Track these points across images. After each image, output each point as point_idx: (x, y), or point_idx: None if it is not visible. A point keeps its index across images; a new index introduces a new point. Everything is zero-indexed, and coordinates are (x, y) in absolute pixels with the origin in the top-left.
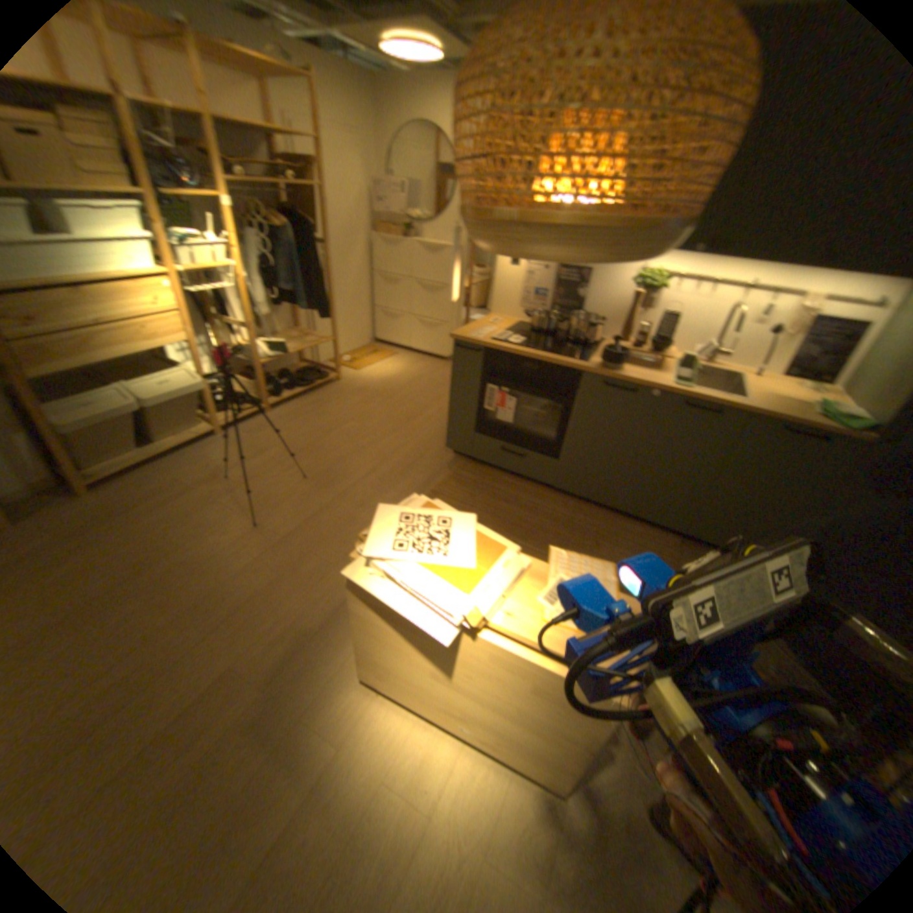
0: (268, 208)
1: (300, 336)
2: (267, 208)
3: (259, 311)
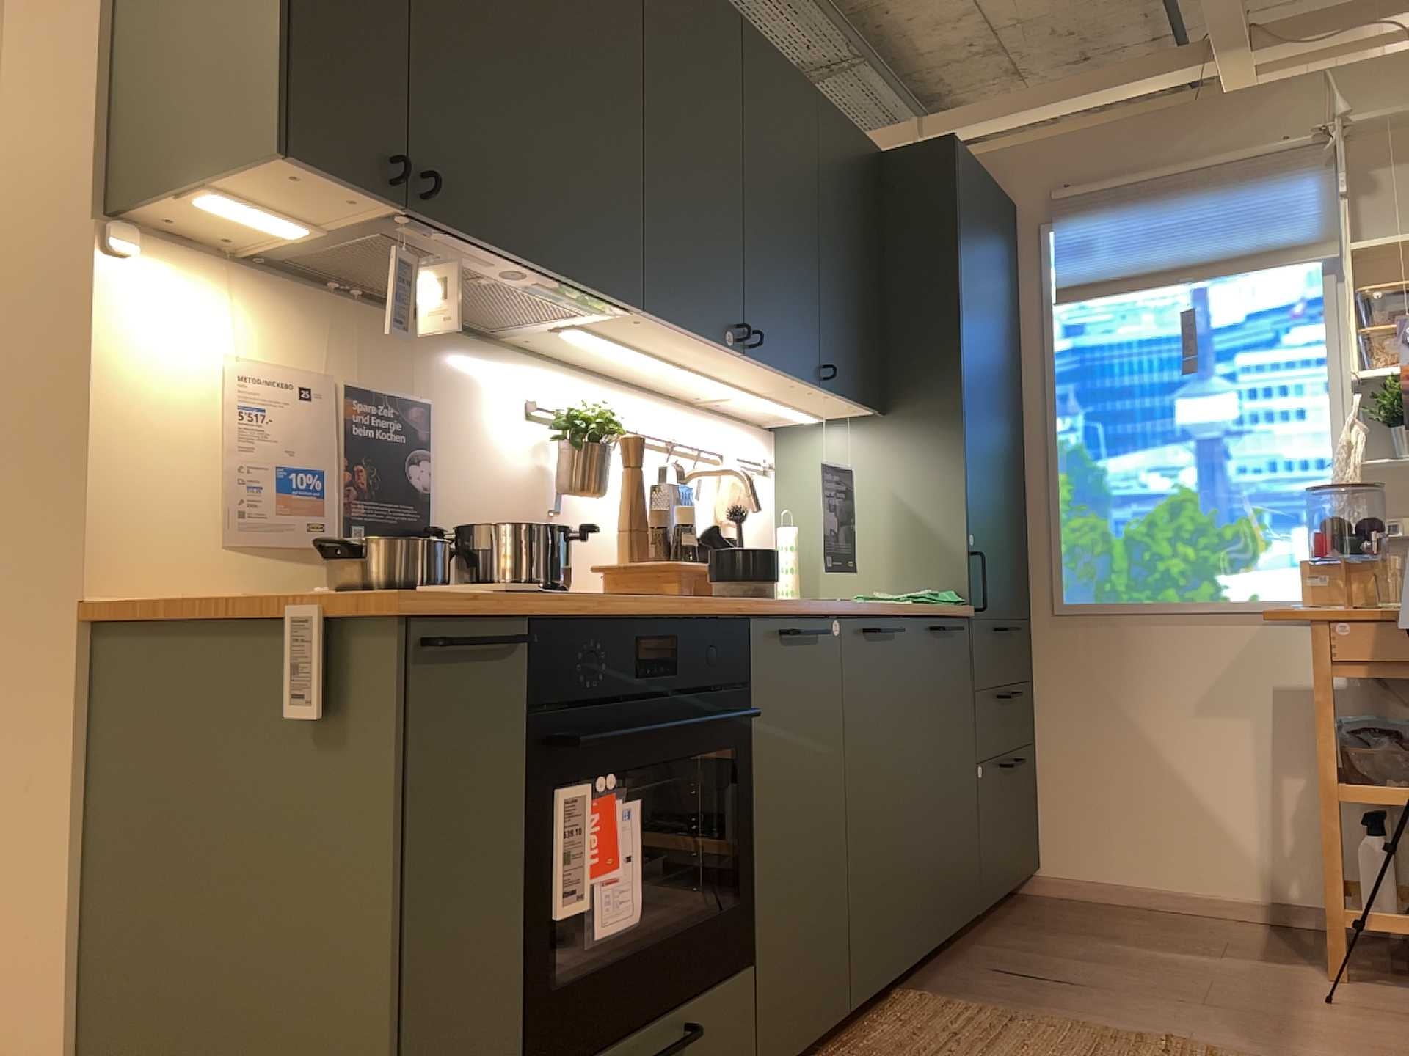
0: None
1: None
2: None
3: None
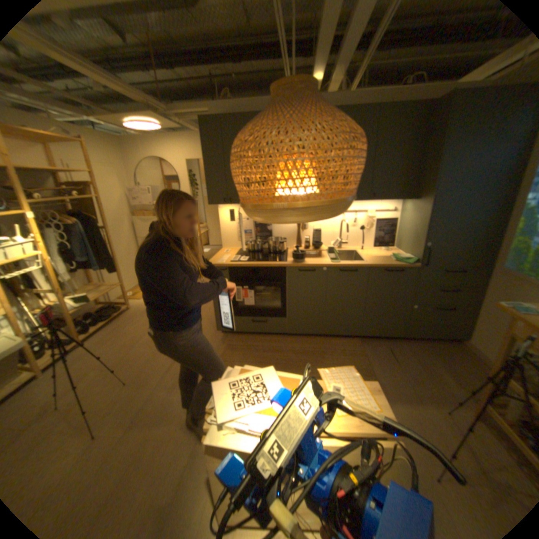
0: (61, 214)
1: (97, 288)
2: (60, 214)
3: (63, 278)
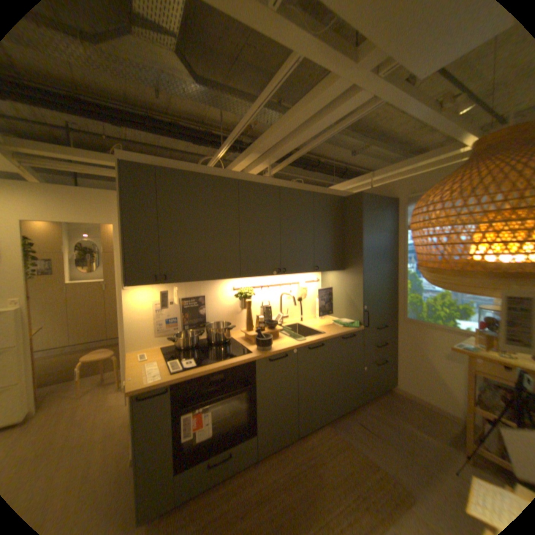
0: None
1: None
2: None
3: None
